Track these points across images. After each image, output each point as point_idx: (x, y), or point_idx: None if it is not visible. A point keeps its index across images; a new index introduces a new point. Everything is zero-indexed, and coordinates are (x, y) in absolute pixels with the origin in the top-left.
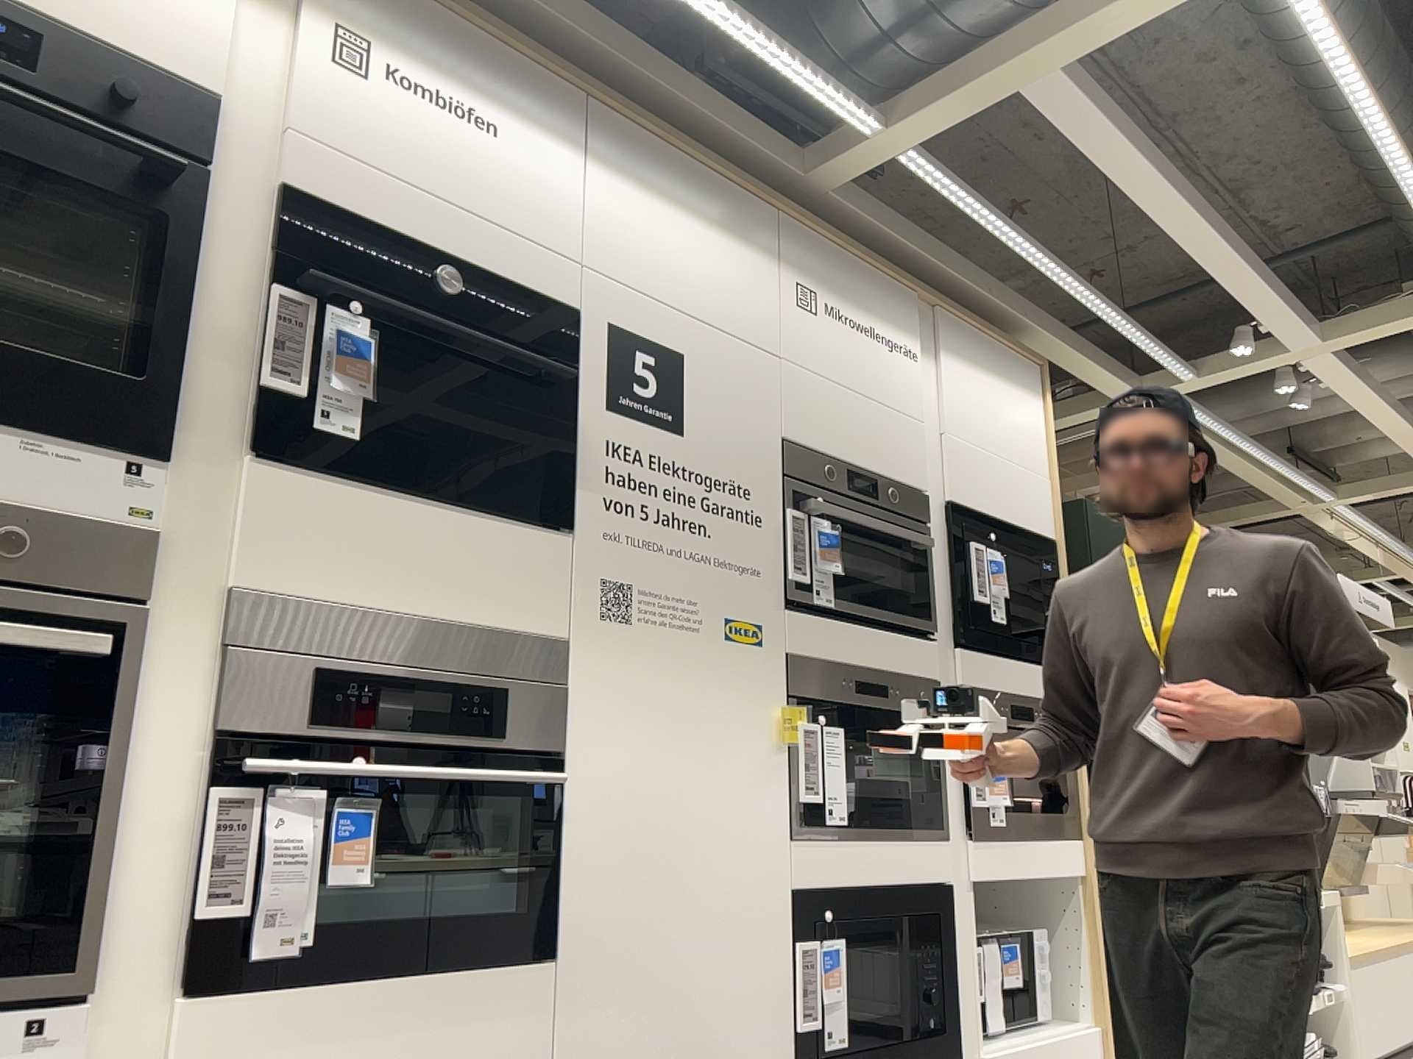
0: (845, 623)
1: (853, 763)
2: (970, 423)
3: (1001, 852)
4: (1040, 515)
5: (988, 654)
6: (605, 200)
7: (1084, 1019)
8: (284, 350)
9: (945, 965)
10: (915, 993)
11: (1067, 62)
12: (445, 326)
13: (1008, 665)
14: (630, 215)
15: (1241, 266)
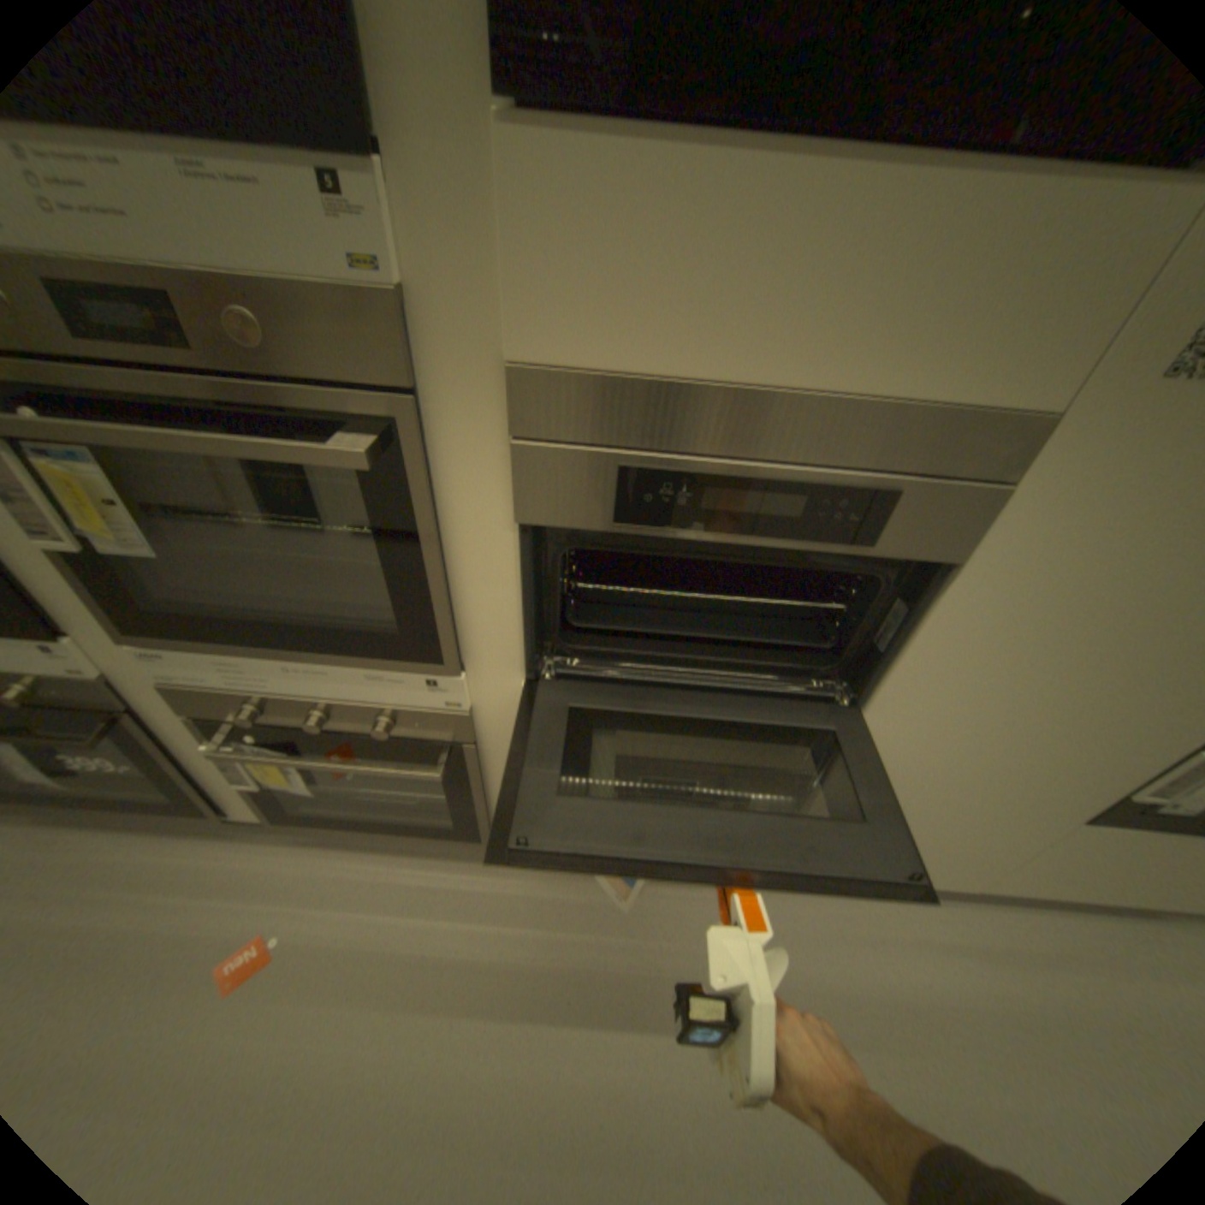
0: None
1: None
2: None
3: None
4: None
5: None
6: None
7: None
8: None
9: None
10: None
11: None
12: None
13: None
14: None
15: None
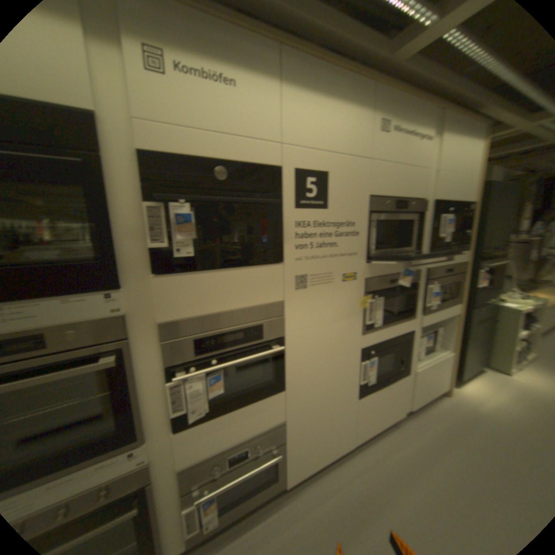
0: (388, 260)
1: (386, 306)
2: (452, 162)
3: (434, 317)
4: (474, 194)
5: (441, 254)
6: (291, 106)
7: (451, 351)
8: (155, 231)
9: (409, 354)
10: (398, 364)
11: None
12: (221, 200)
13: (448, 256)
14: (304, 109)
15: None
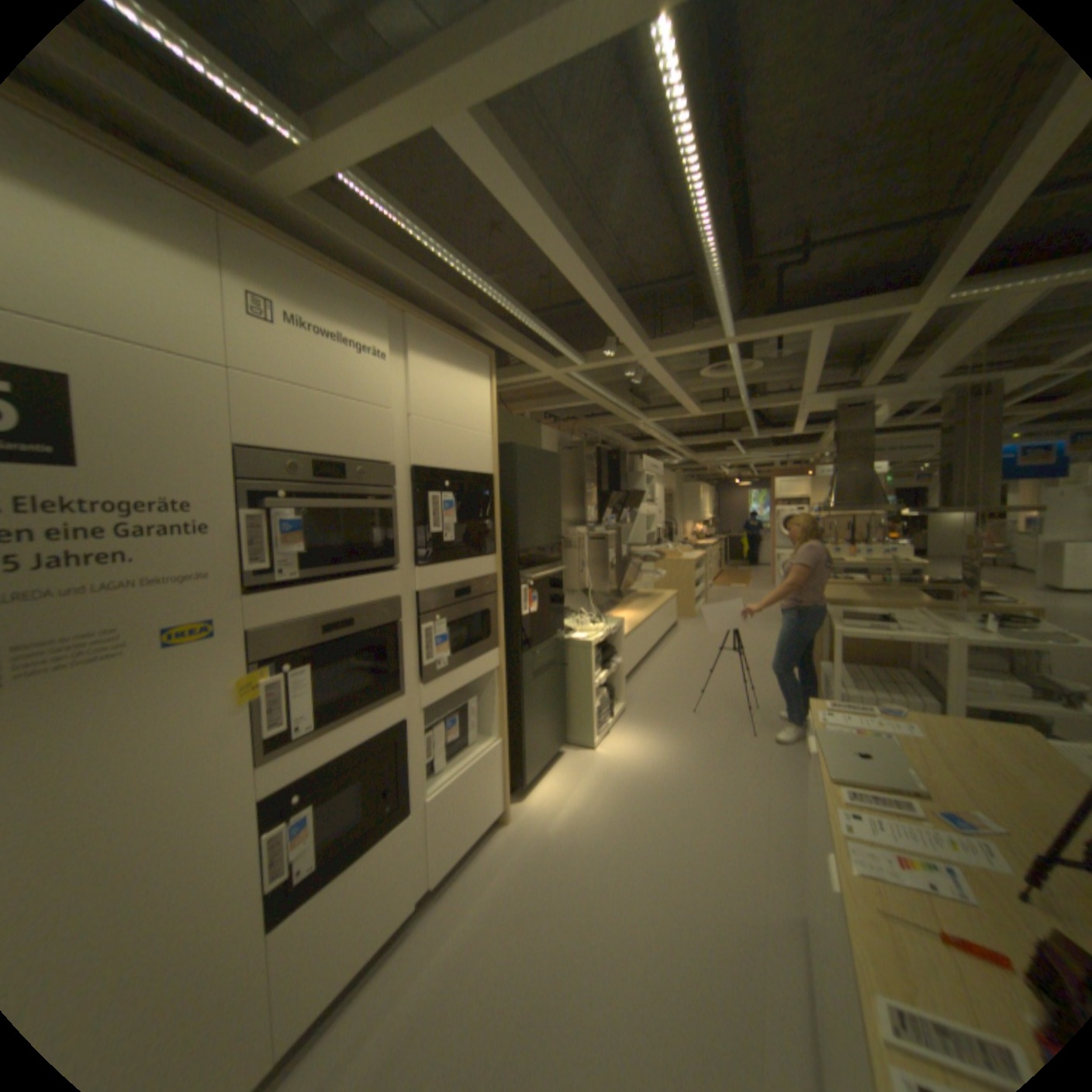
0: (310, 584)
1: (320, 682)
2: (433, 406)
3: (443, 683)
4: (484, 461)
5: (440, 564)
6: None
7: (493, 737)
8: None
9: (396, 771)
10: (373, 801)
11: (472, 104)
12: None
13: (454, 567)
14: None
15: (613, 307)
